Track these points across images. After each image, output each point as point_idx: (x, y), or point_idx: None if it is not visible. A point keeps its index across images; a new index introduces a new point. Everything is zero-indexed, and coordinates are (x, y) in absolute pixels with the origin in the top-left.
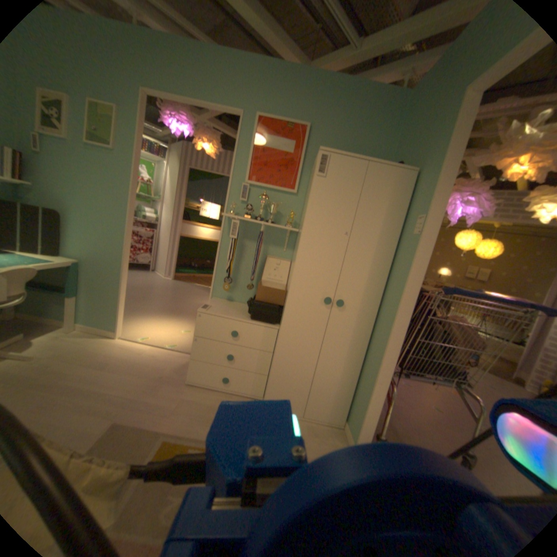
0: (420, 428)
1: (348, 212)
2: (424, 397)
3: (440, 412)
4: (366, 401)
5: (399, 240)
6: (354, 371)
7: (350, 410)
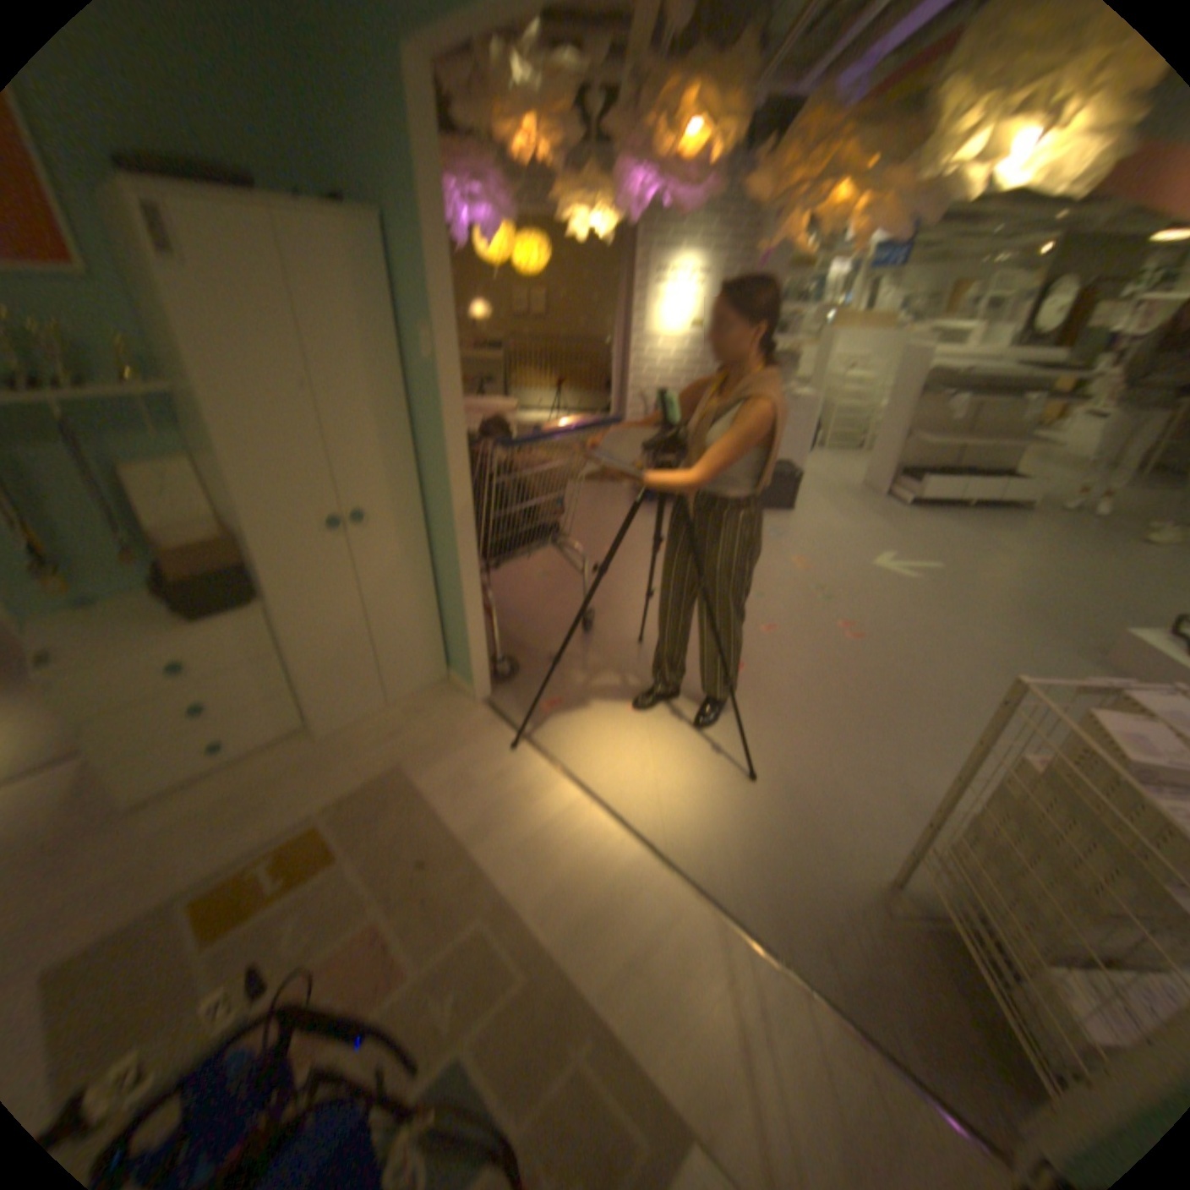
0: (530, 616)
1: (280, 345)
2: (522, 571)
3: (546, 580)
4: (460, 635)
5: (401, 373)
6: (425, 605)
7: (443, 656)
